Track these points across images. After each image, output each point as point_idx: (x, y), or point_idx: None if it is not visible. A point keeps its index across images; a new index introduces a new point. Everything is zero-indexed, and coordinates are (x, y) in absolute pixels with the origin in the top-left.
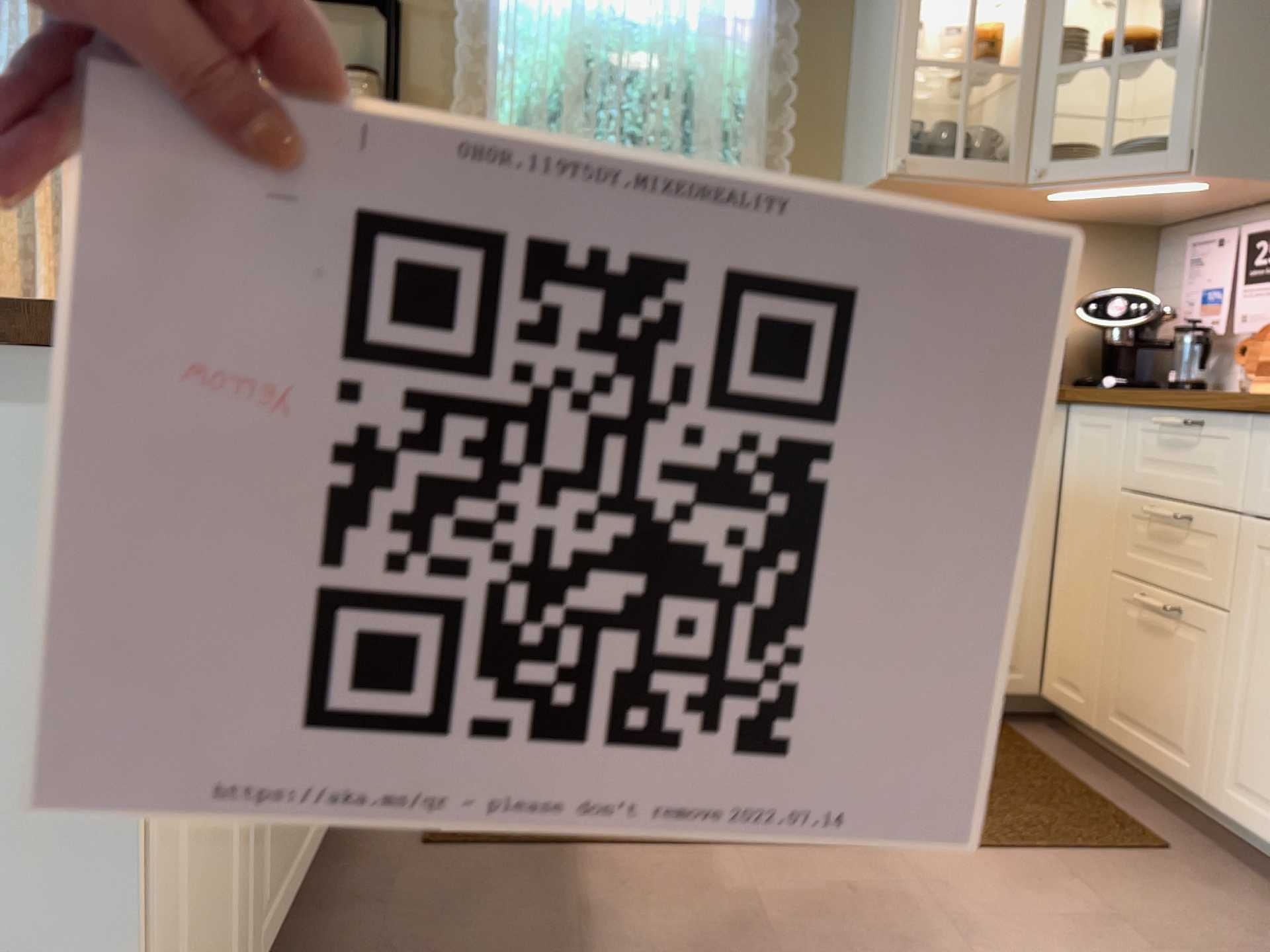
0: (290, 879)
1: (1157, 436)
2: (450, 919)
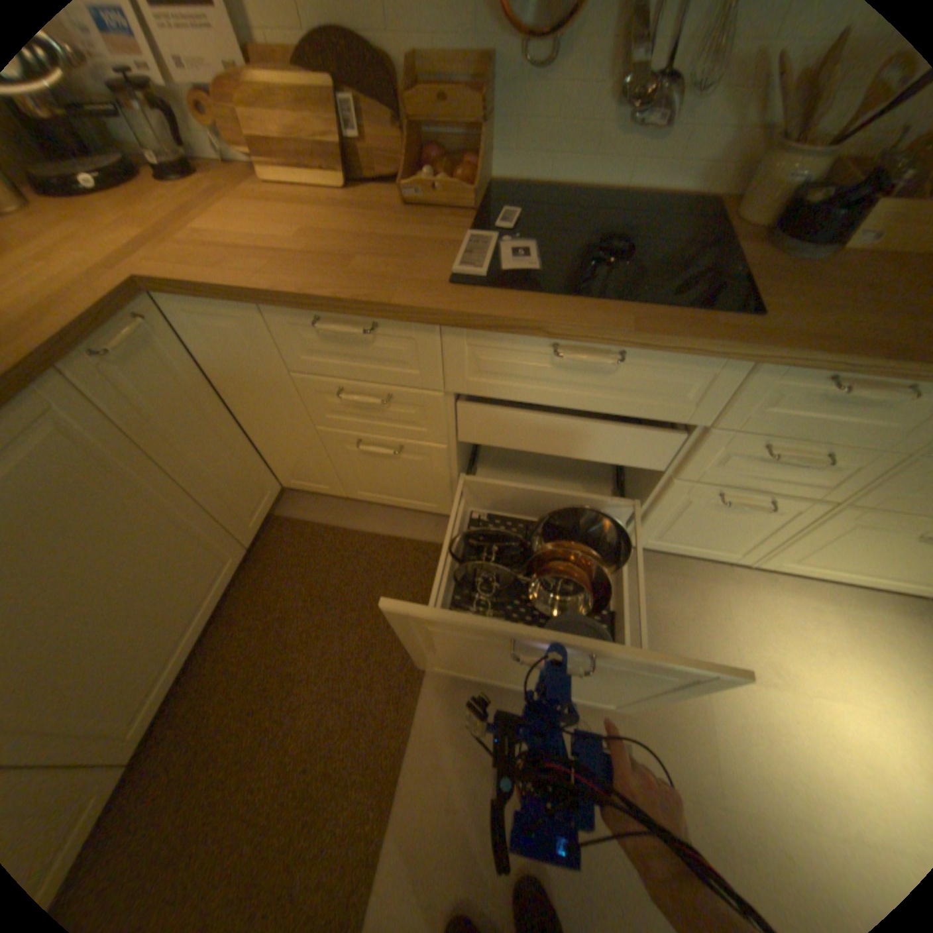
0: None
1: (308, 330)
2: None
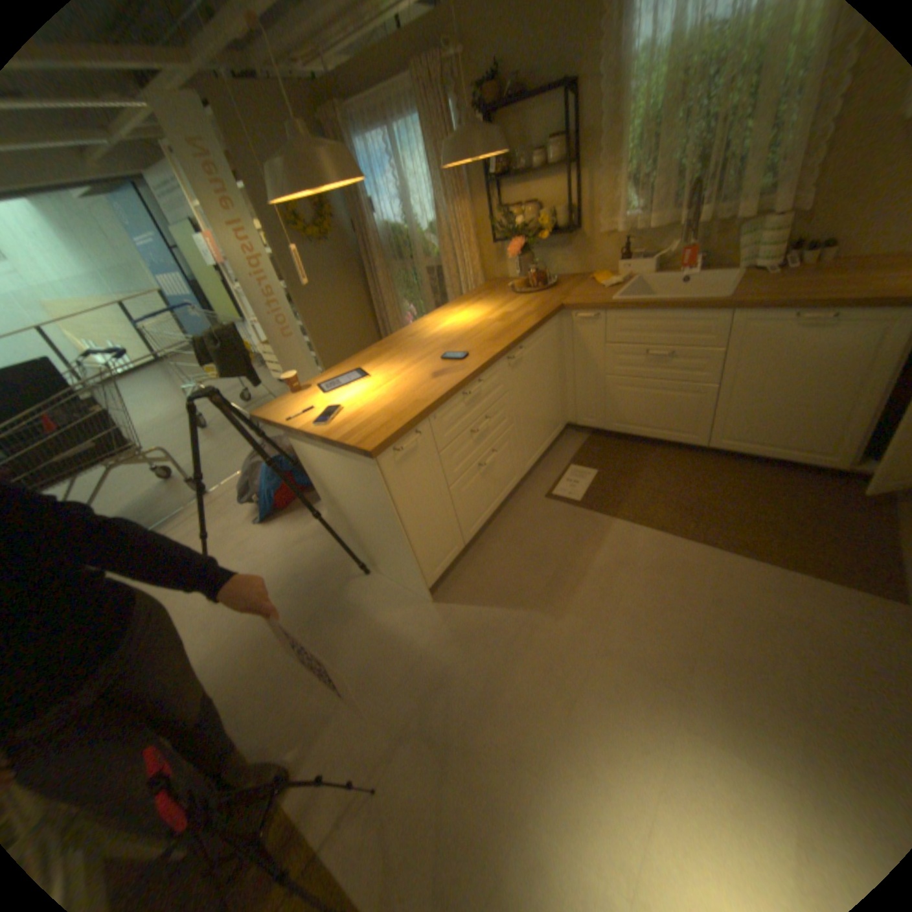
0: (490, 511)
1: None
2: (538, 527)
